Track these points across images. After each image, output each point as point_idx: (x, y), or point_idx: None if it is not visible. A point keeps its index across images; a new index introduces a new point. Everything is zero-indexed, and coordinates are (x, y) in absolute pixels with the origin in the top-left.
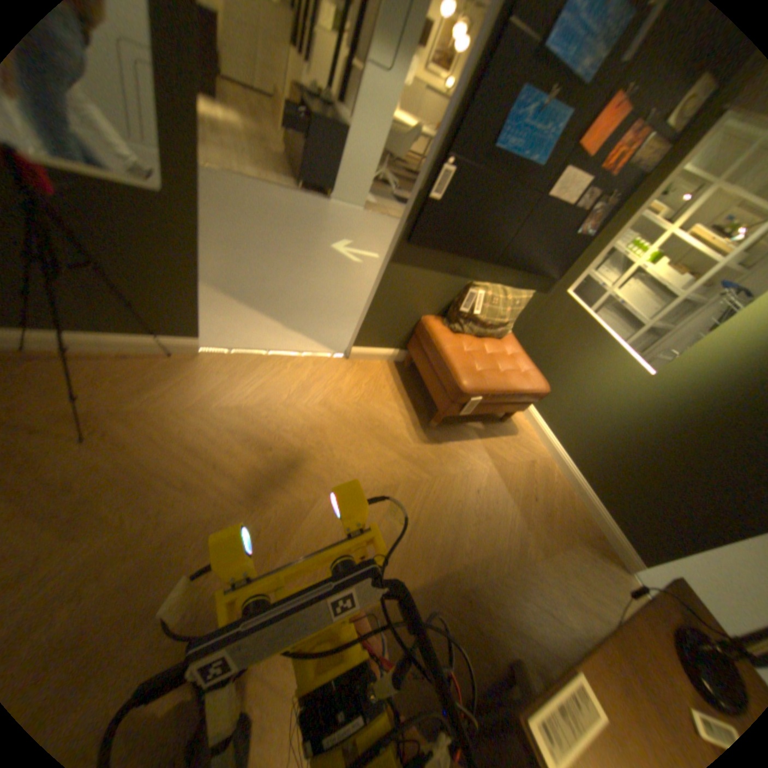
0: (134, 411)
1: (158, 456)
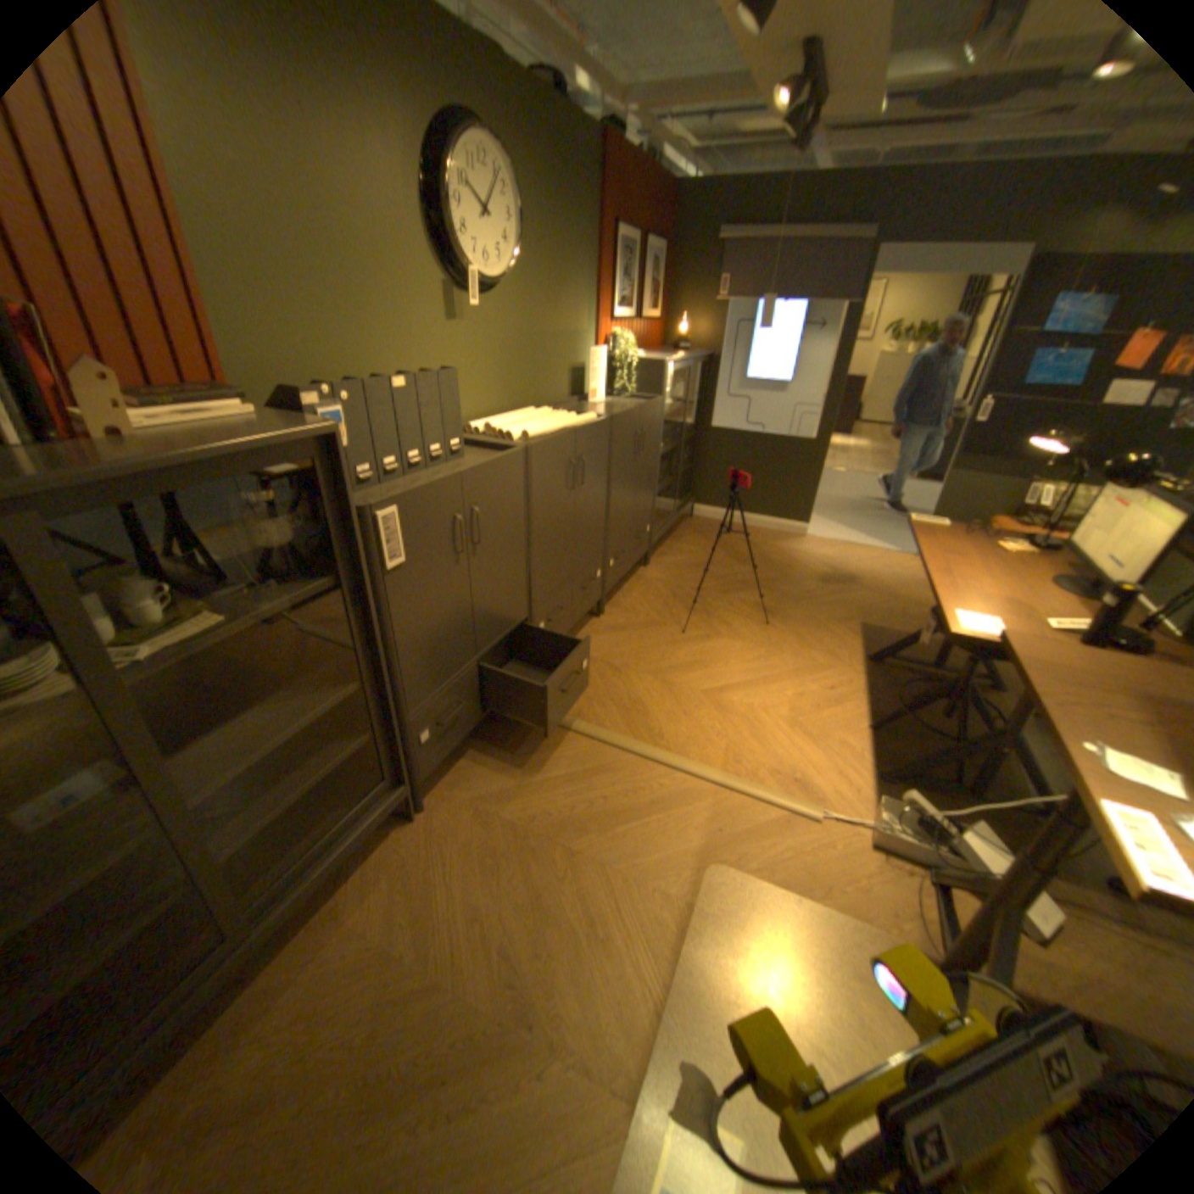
0: (770, 546)
1: (778, 559)
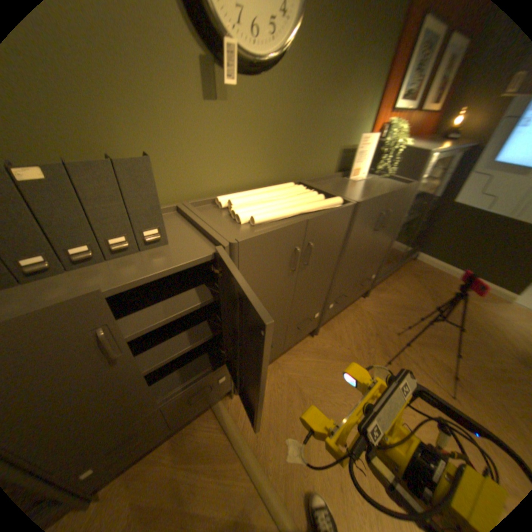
0: (475, 305)
1: (480, 321)
